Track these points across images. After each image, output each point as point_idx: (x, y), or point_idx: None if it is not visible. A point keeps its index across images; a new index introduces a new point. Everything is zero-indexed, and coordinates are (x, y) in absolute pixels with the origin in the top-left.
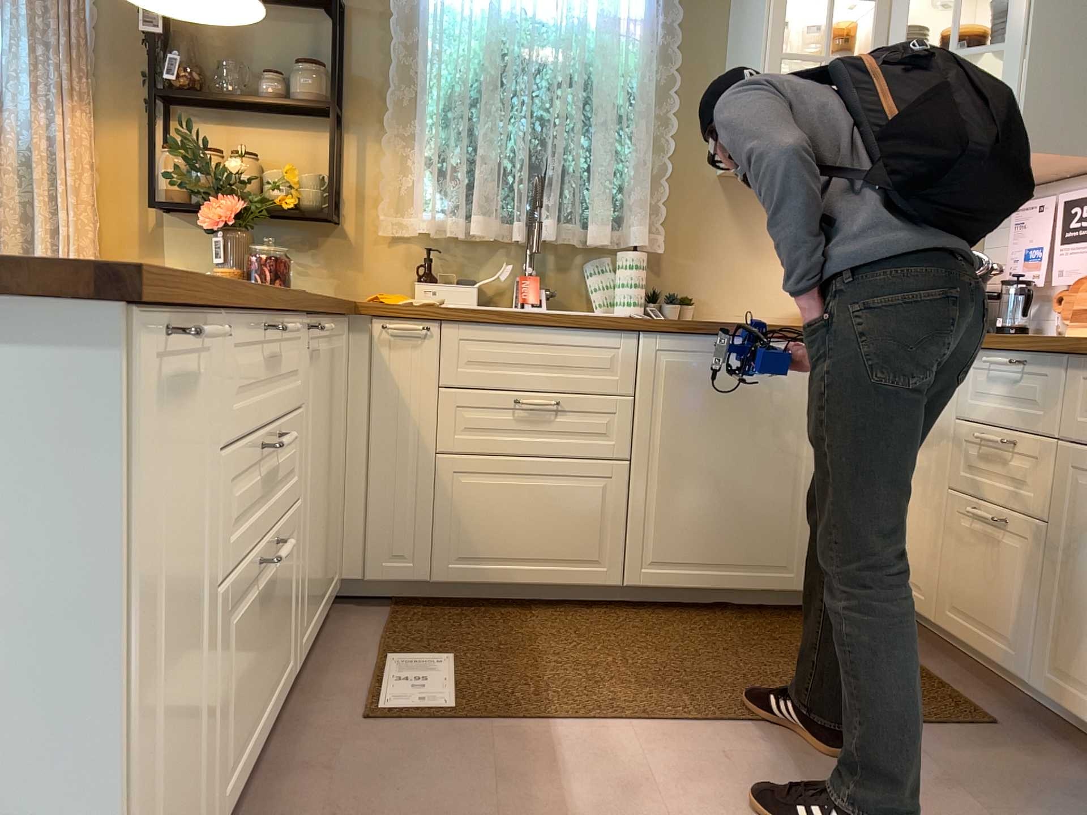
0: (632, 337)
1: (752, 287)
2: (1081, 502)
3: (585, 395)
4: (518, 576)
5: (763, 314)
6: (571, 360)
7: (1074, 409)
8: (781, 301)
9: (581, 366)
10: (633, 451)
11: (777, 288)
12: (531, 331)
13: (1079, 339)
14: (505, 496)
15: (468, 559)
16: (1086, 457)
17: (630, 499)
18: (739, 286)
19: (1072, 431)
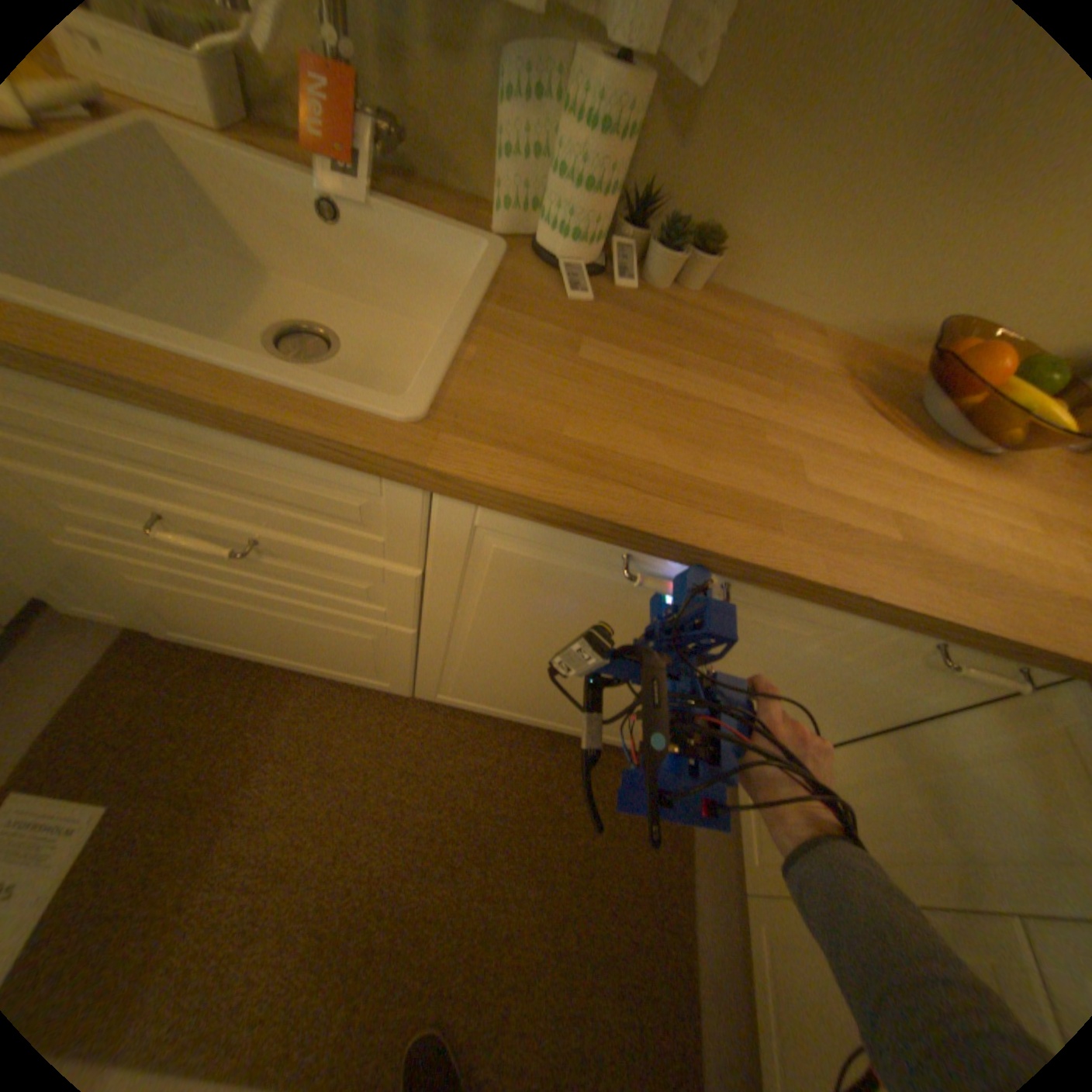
0: (410, 490)
1: (874, 243)
2: None
3: (318, 540)
4: (269, 663)
5: (855, 310)
6: (259, 489)
7: None
8: (910, 297)
9: (288, 504)
10: (423, 623)
11: (923, 263)
12: (113, 404)
13: None
14: (212, 609)
15: (192, 638)
16: None
17: (420, 655)
18: (847, 233)
19: None
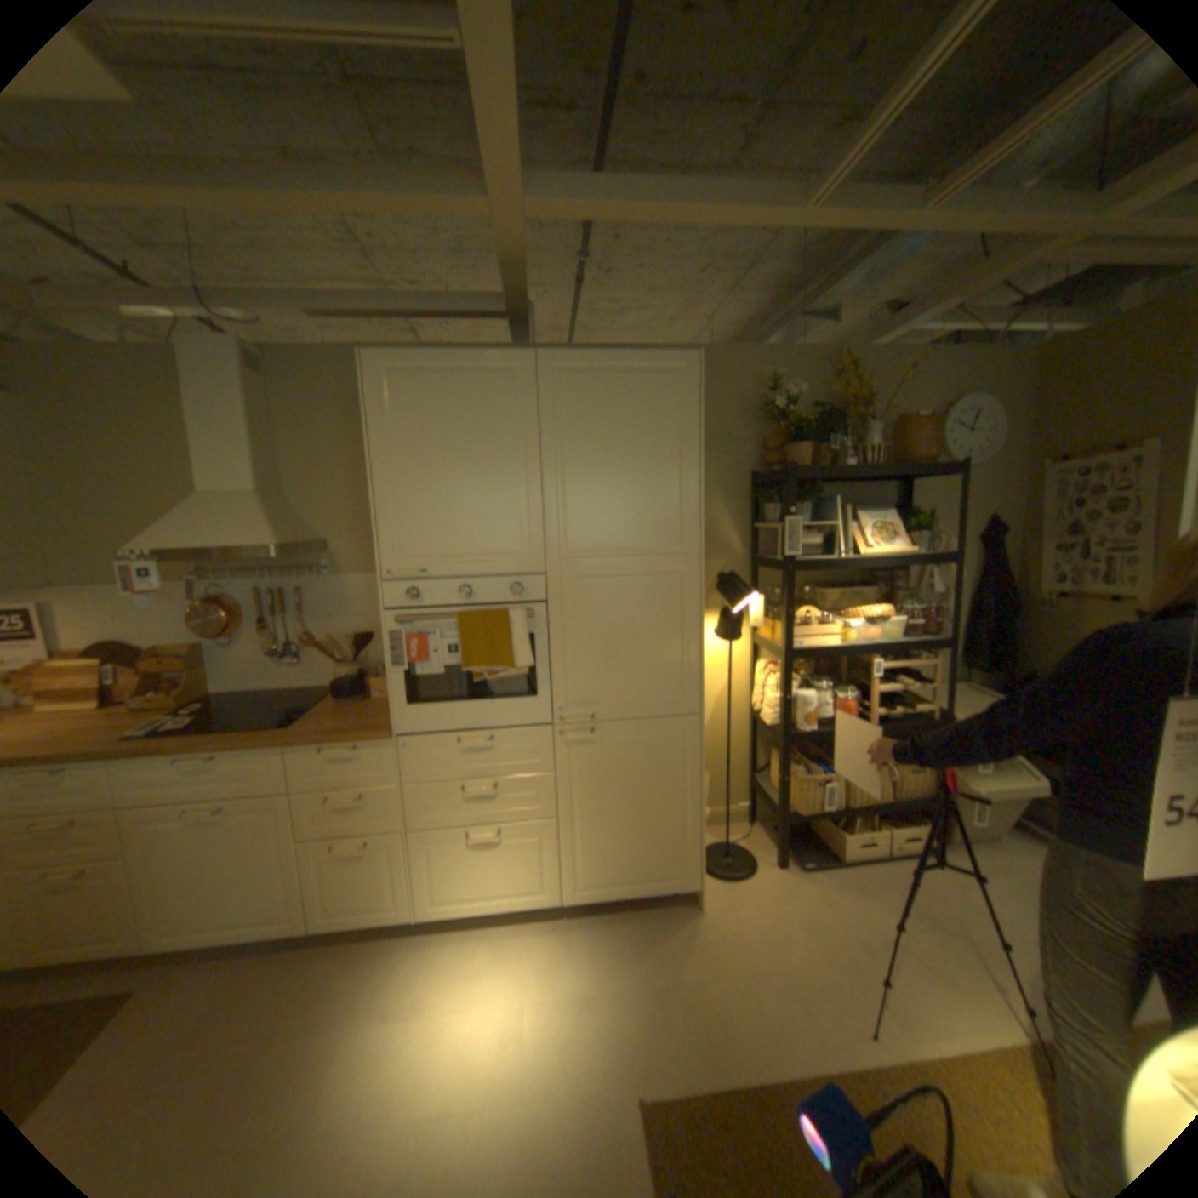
0: None
1: None
2: (145, 840)
3: None
4: None
5: None
6: None
7: (121, 791)
8: None
9: None
10: None
11: None
12: None
13: (103, 746)
14: None
15: None
16: (140, 815)
17: None
18: None
19: (123, 803)
